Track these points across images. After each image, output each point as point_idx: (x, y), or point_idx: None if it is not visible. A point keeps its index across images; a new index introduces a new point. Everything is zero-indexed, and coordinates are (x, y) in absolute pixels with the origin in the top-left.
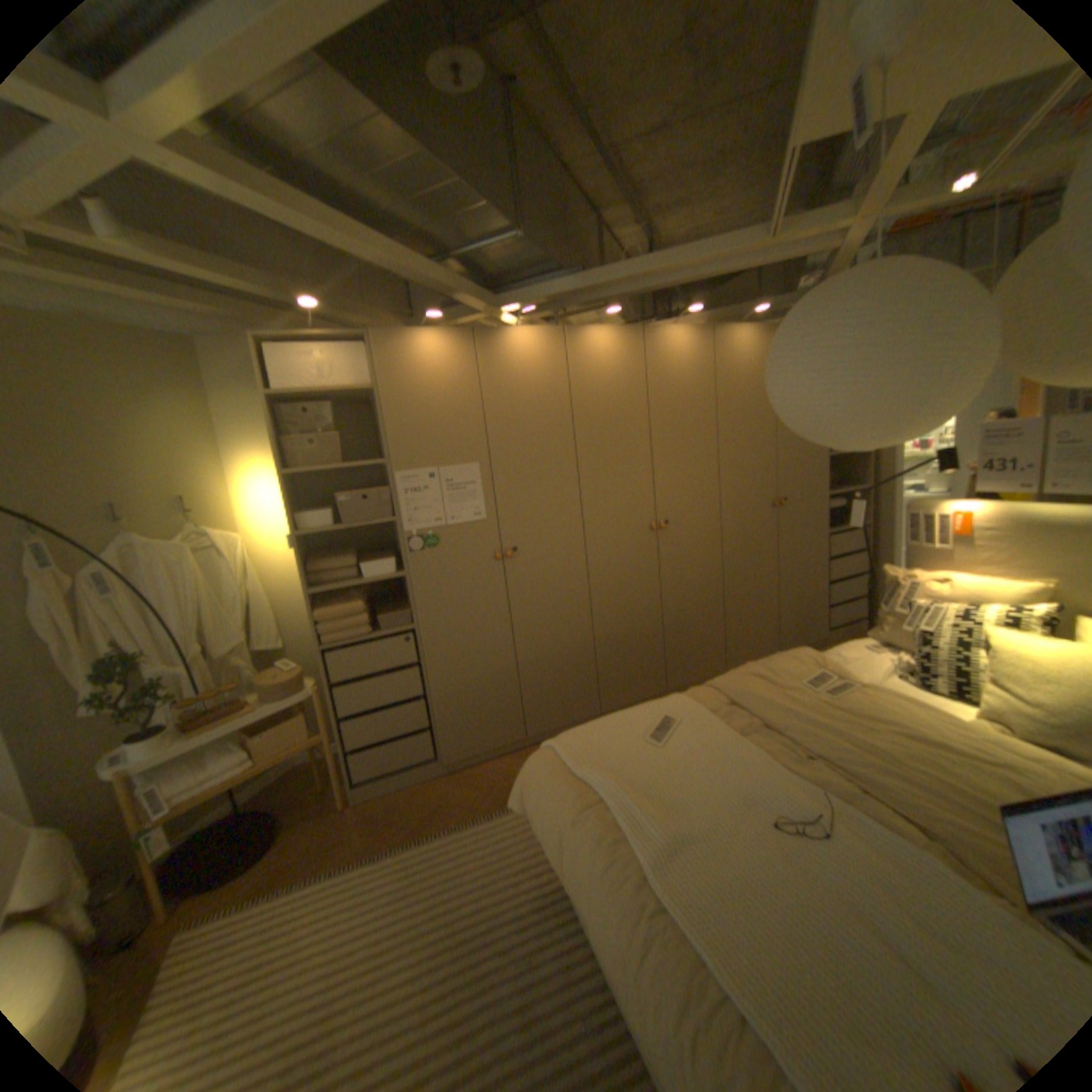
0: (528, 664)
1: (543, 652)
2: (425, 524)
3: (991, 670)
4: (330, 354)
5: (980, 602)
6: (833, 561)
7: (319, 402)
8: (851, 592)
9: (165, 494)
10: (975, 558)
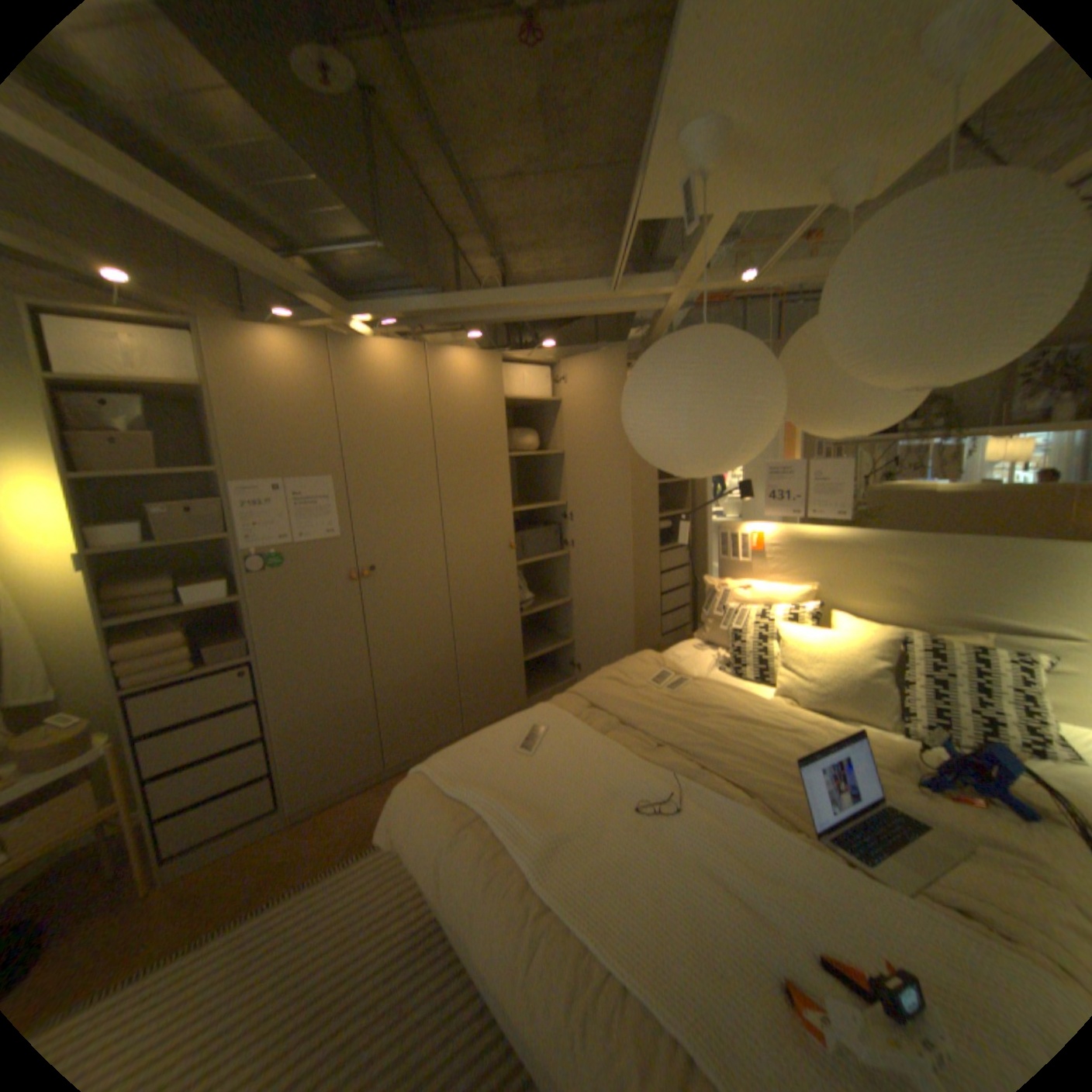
0: (387, 690)
1: (403, 676)
2: (267, 542)
3: (781, 657)
4: (143, 340)
5: (771, 603)
6: (662, 575)
7: (122, 395)
8: (677, 602)
9: None
10: (766, 568)
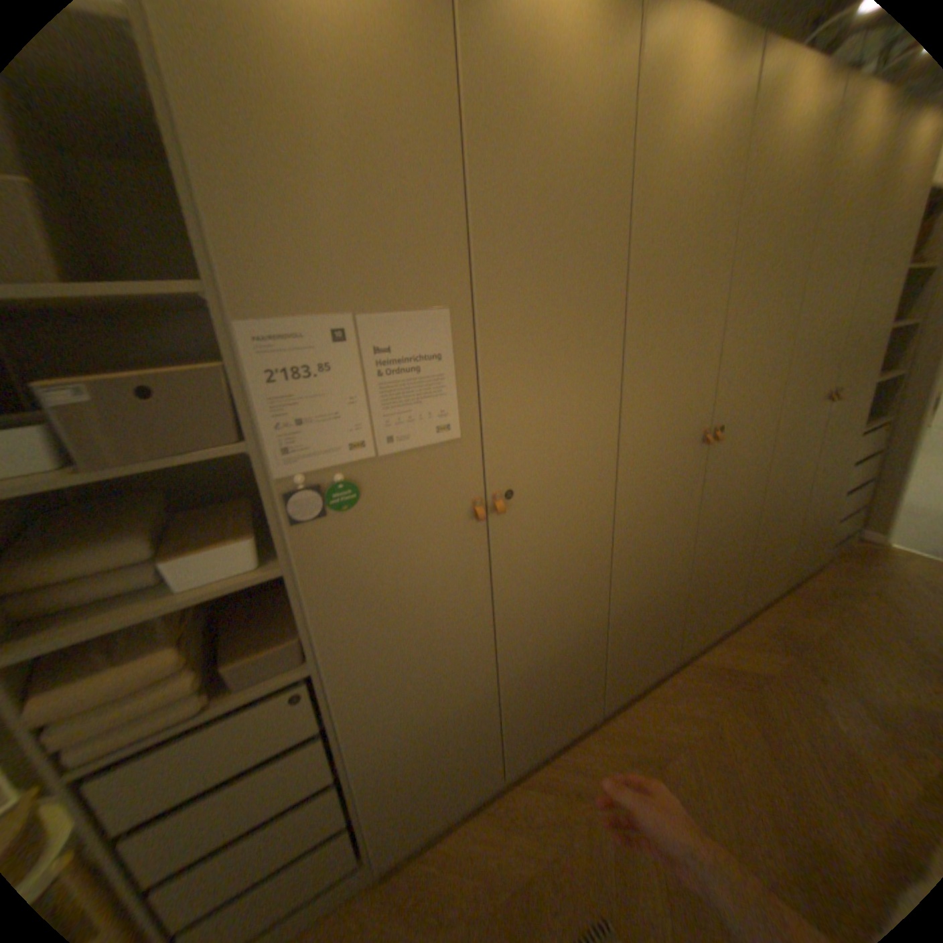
0: (516, 679)
1: (539, 655)
2: (328, 456)
3: None
4: None
5: None
6: (854, 469)
7: None
8: (858, 504)
9: None
10: None
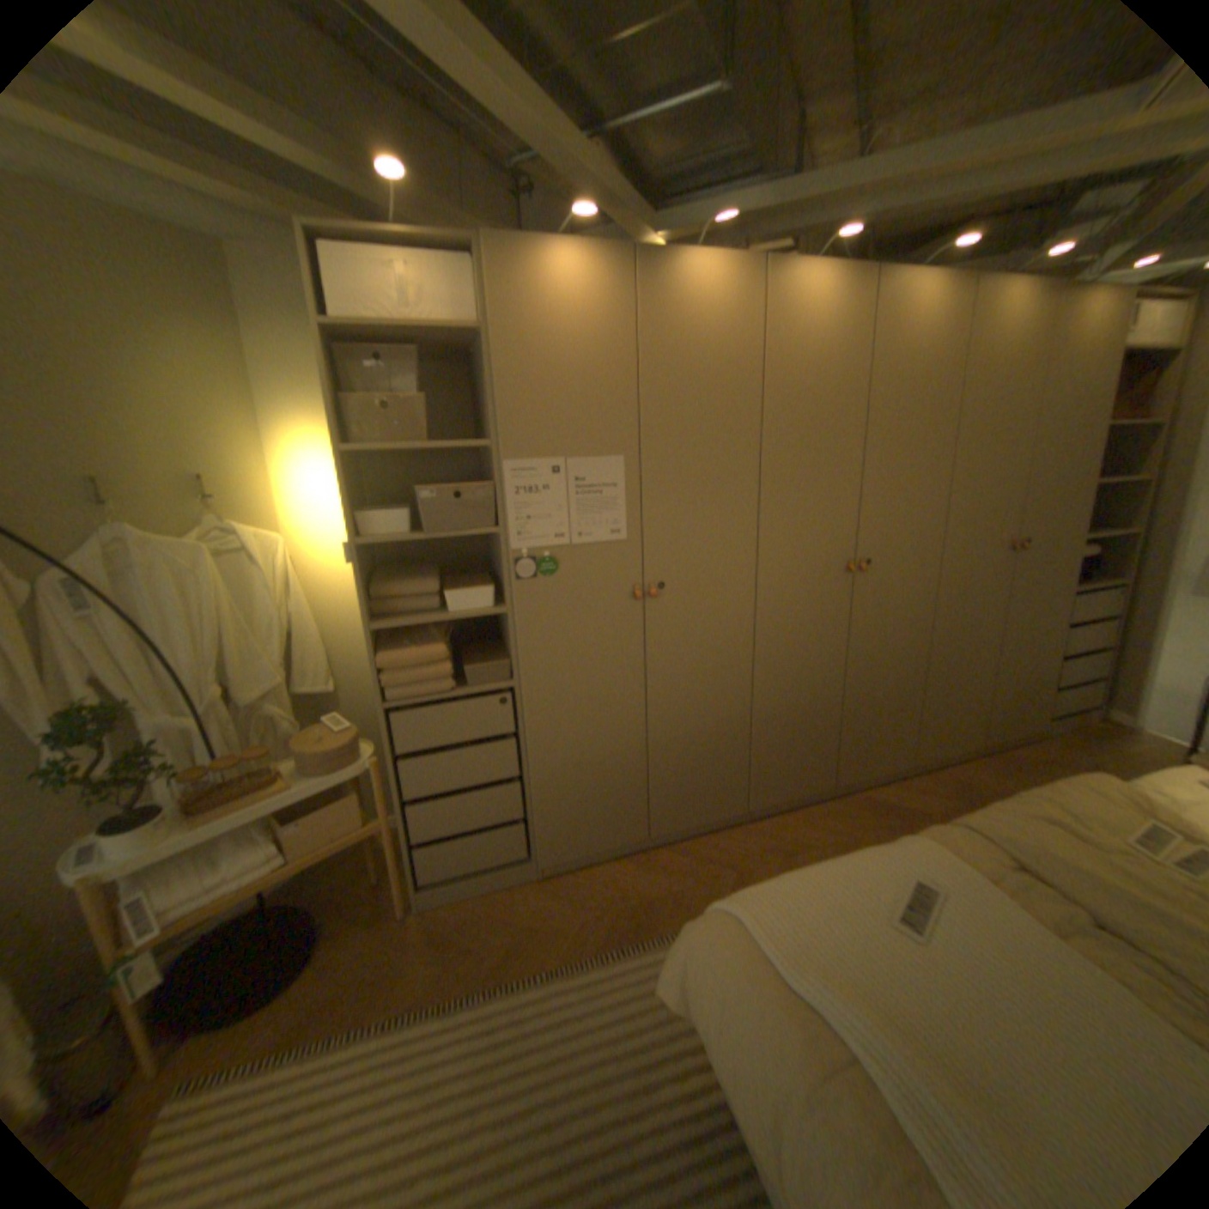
0: (661, 743)
1: (683, 728)
2: (540, 541)
3: None
4: (418, 269)
5: None
6: (1072, 631)
7: (397, 350)
8: (1088, 673)
9: (175, 469)
10: None
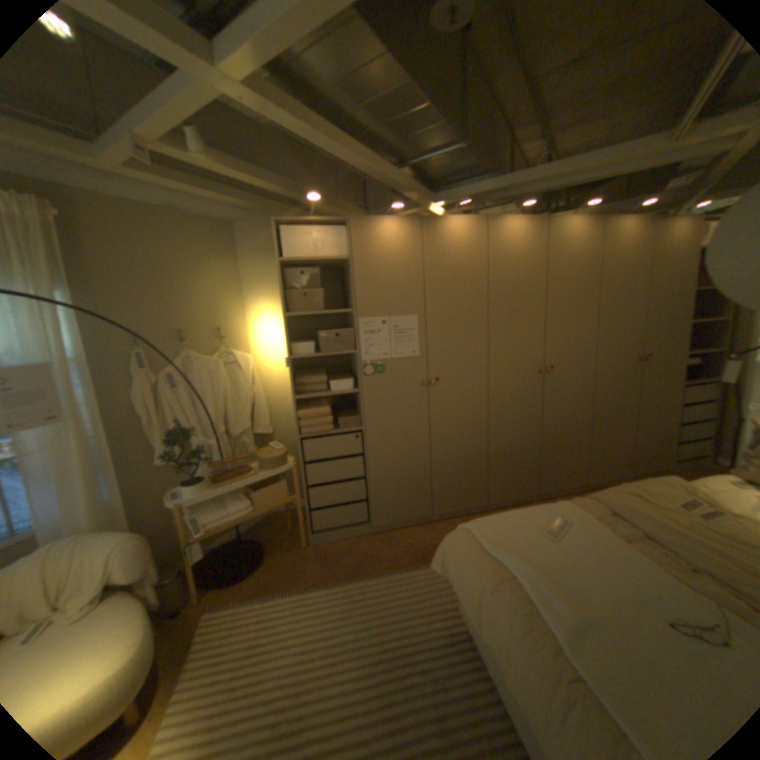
0: (439, 463)
1: (451, 455)
2: (377, 356)
3: None
4: (323, 234)
5: None
6: (686, 408)
7: (310, 268)
8: (700, 434)
9: (211, 325)
10: None
